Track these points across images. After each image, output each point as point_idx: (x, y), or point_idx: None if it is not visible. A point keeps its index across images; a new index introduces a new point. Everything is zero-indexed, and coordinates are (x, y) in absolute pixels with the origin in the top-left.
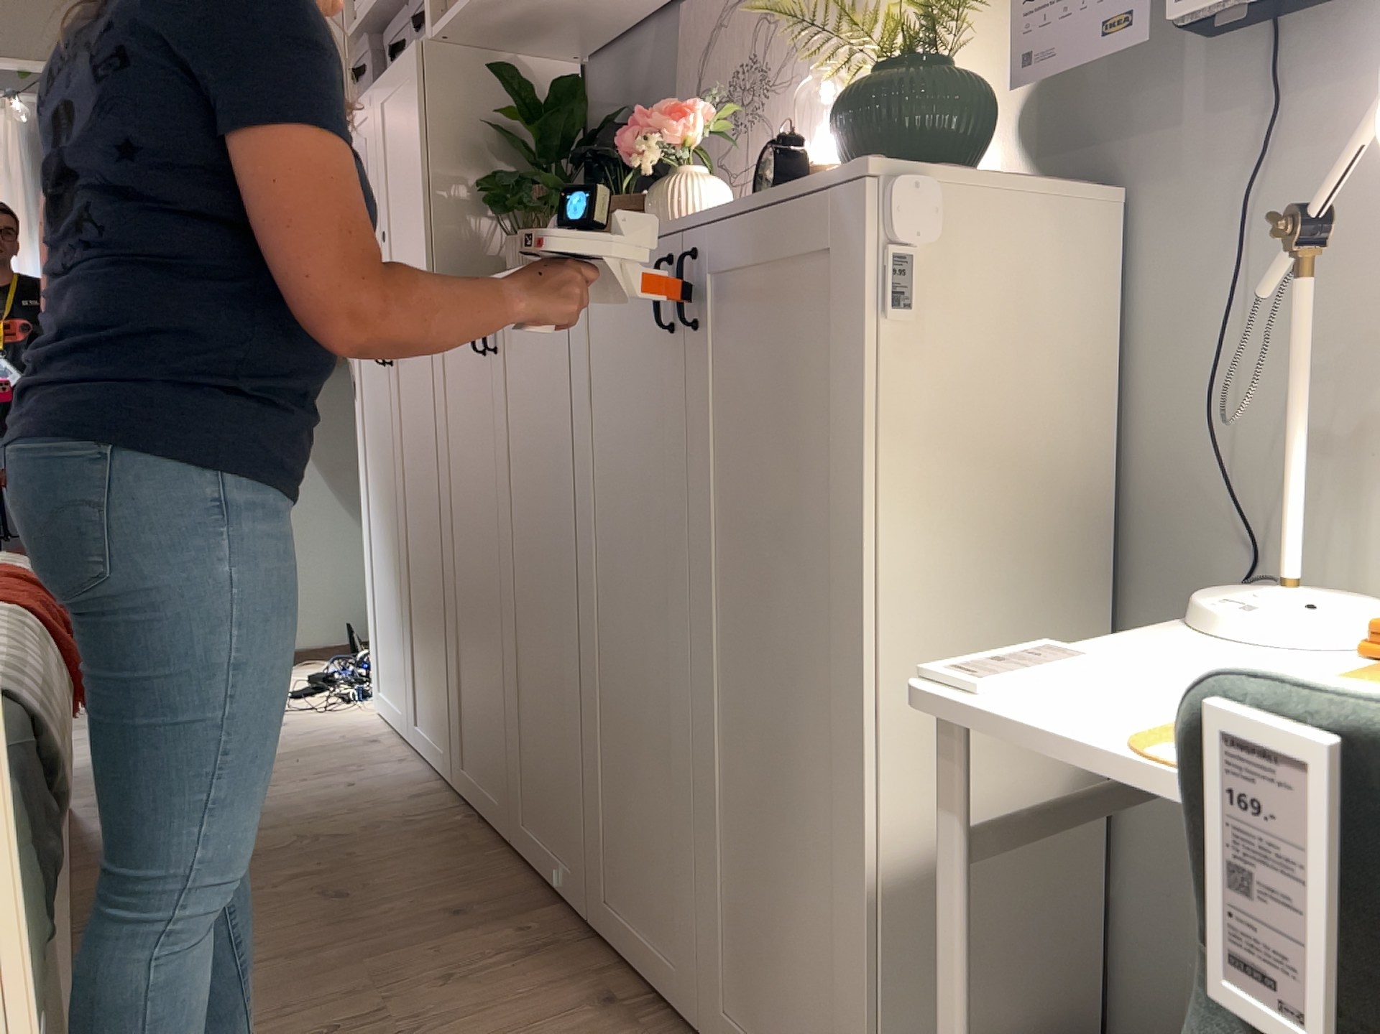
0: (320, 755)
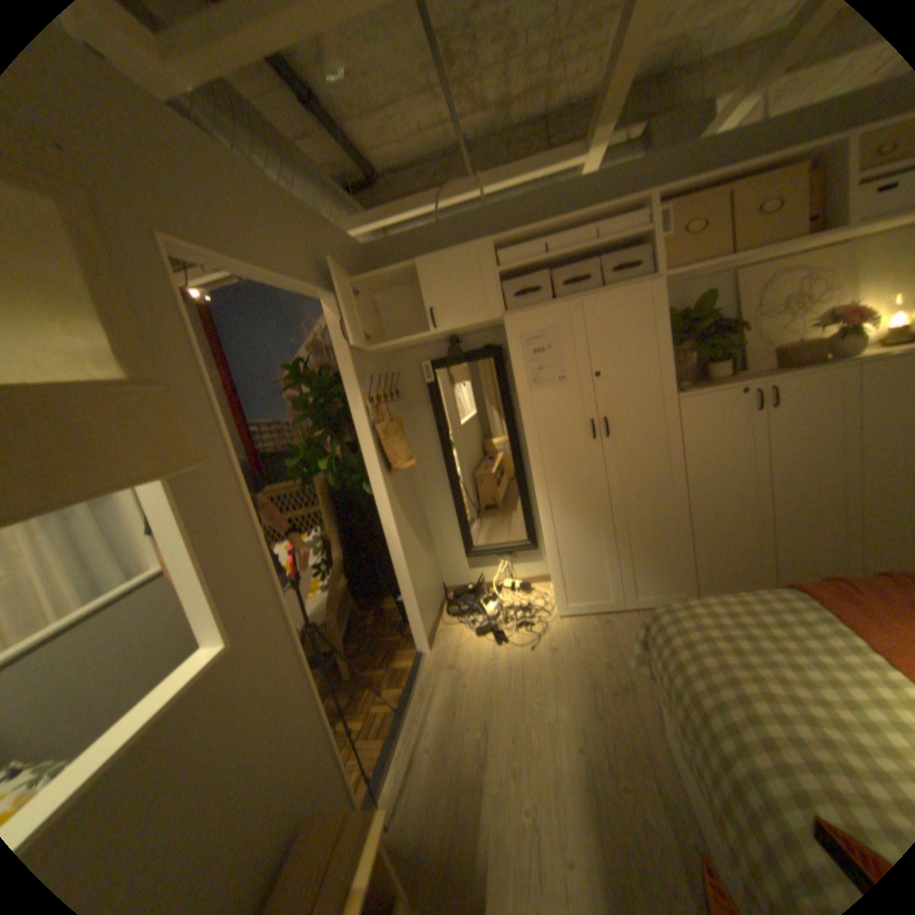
0: (617, 640)
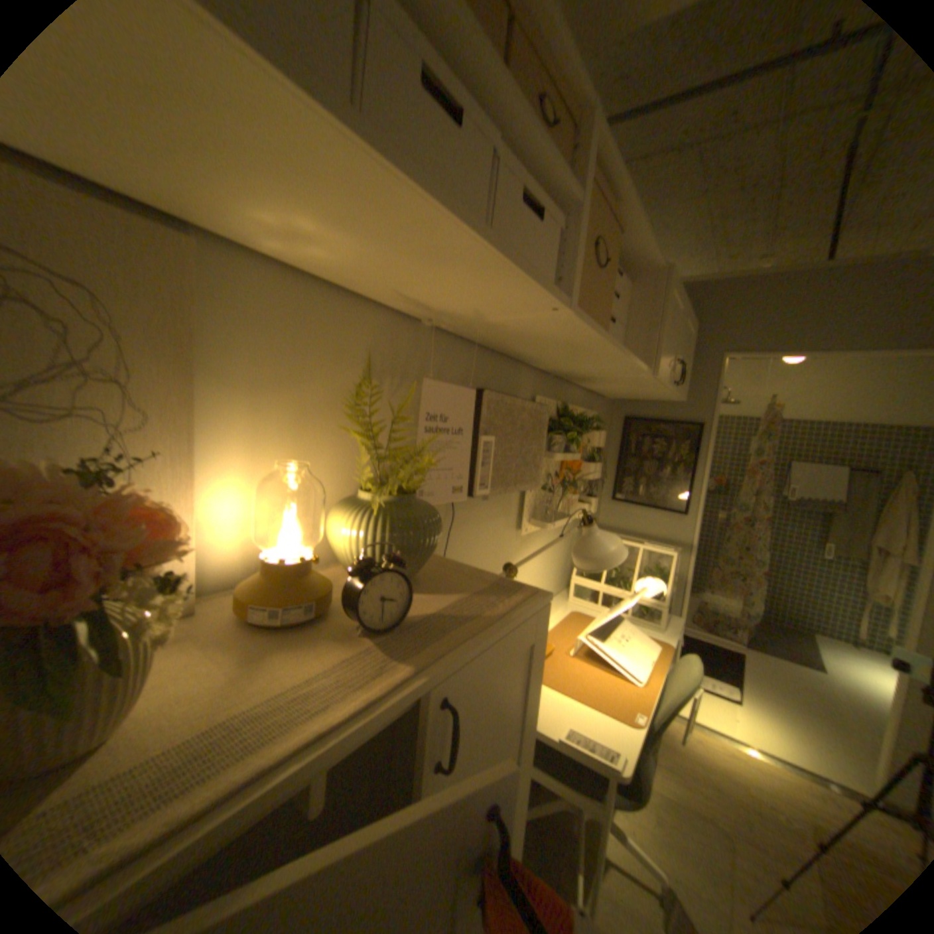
0: None
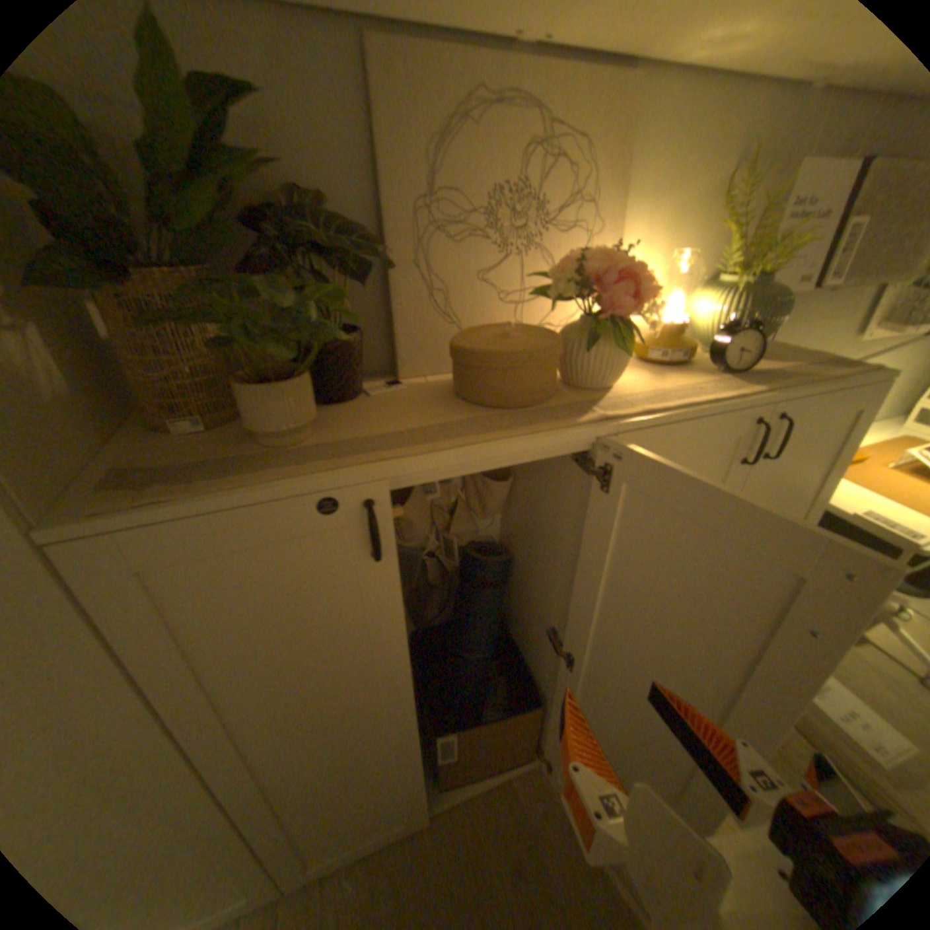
0: None
